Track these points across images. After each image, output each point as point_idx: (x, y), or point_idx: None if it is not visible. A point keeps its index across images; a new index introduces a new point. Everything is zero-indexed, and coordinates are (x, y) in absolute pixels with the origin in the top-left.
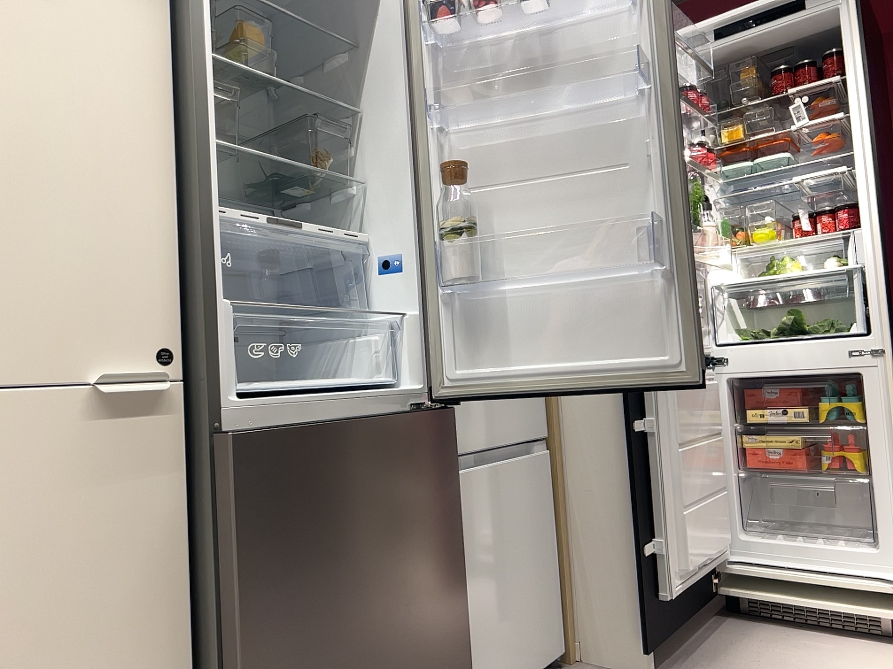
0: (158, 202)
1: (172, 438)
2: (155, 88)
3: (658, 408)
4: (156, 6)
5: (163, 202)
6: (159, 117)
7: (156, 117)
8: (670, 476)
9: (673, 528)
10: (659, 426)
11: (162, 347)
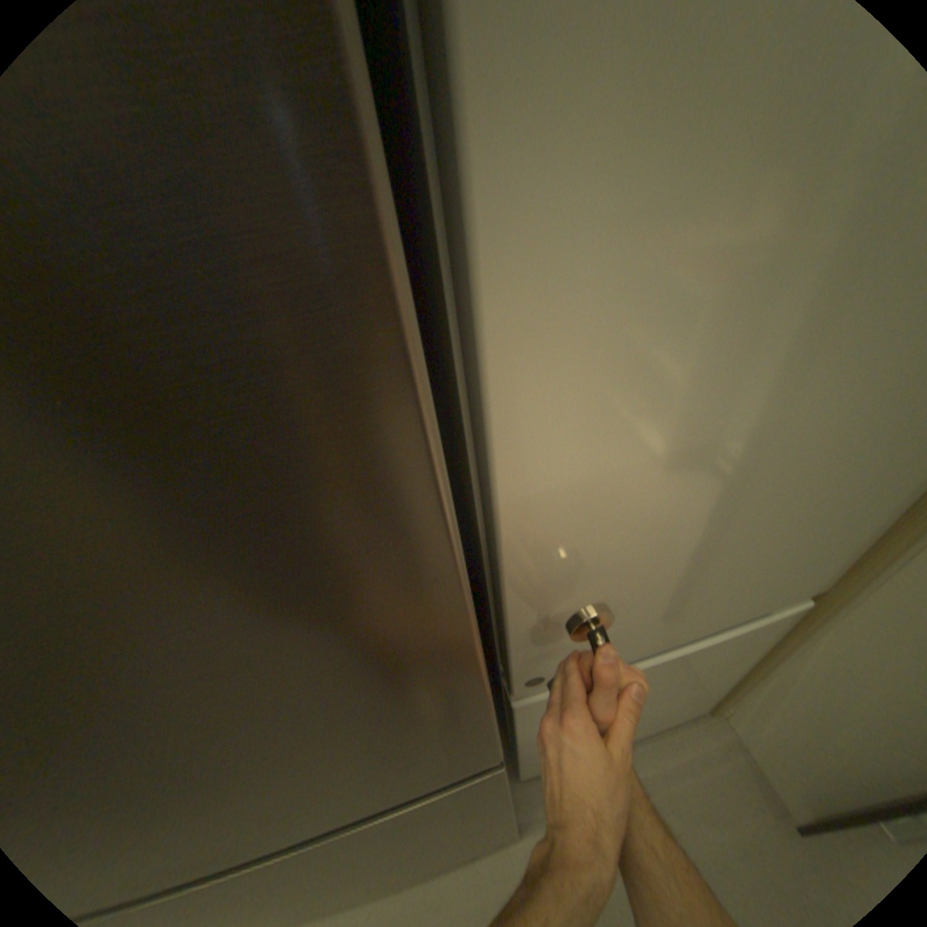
0: None
1: None
2: None
3: None
4: None
5: None
6: None
7: None
8: None
9: None
10: None
11: None
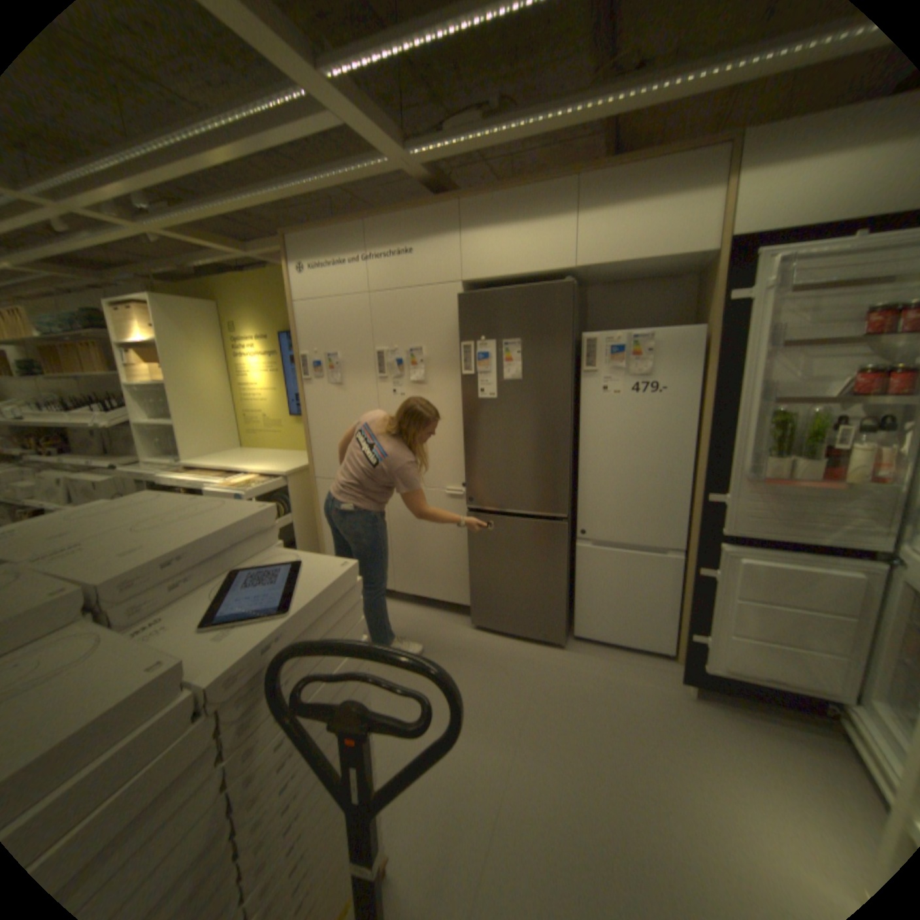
0: (463, 442)
1: (467, 506)
2: (462, 408)
3: (724, 570)
4: (462, 382)
5: (464, 442)
6: (463, 417)
7: (462, 417)
8: (730, 613)
9: (726, 642)
10: (723, 580)
11: (464, 482)
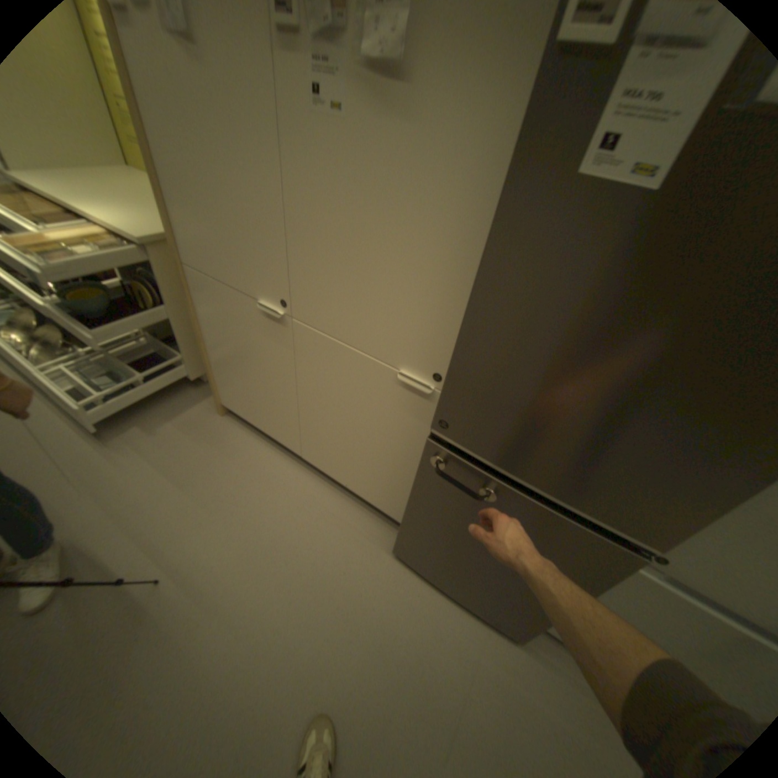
0: (464, 287)
1: (432, 411)
2: (493, 190)
3: None
4: (526, 86)
5: (467, 288)
6: (487, 219)
7: (484, 218)
8: None
9: None
10: None
11: (440, 371)
